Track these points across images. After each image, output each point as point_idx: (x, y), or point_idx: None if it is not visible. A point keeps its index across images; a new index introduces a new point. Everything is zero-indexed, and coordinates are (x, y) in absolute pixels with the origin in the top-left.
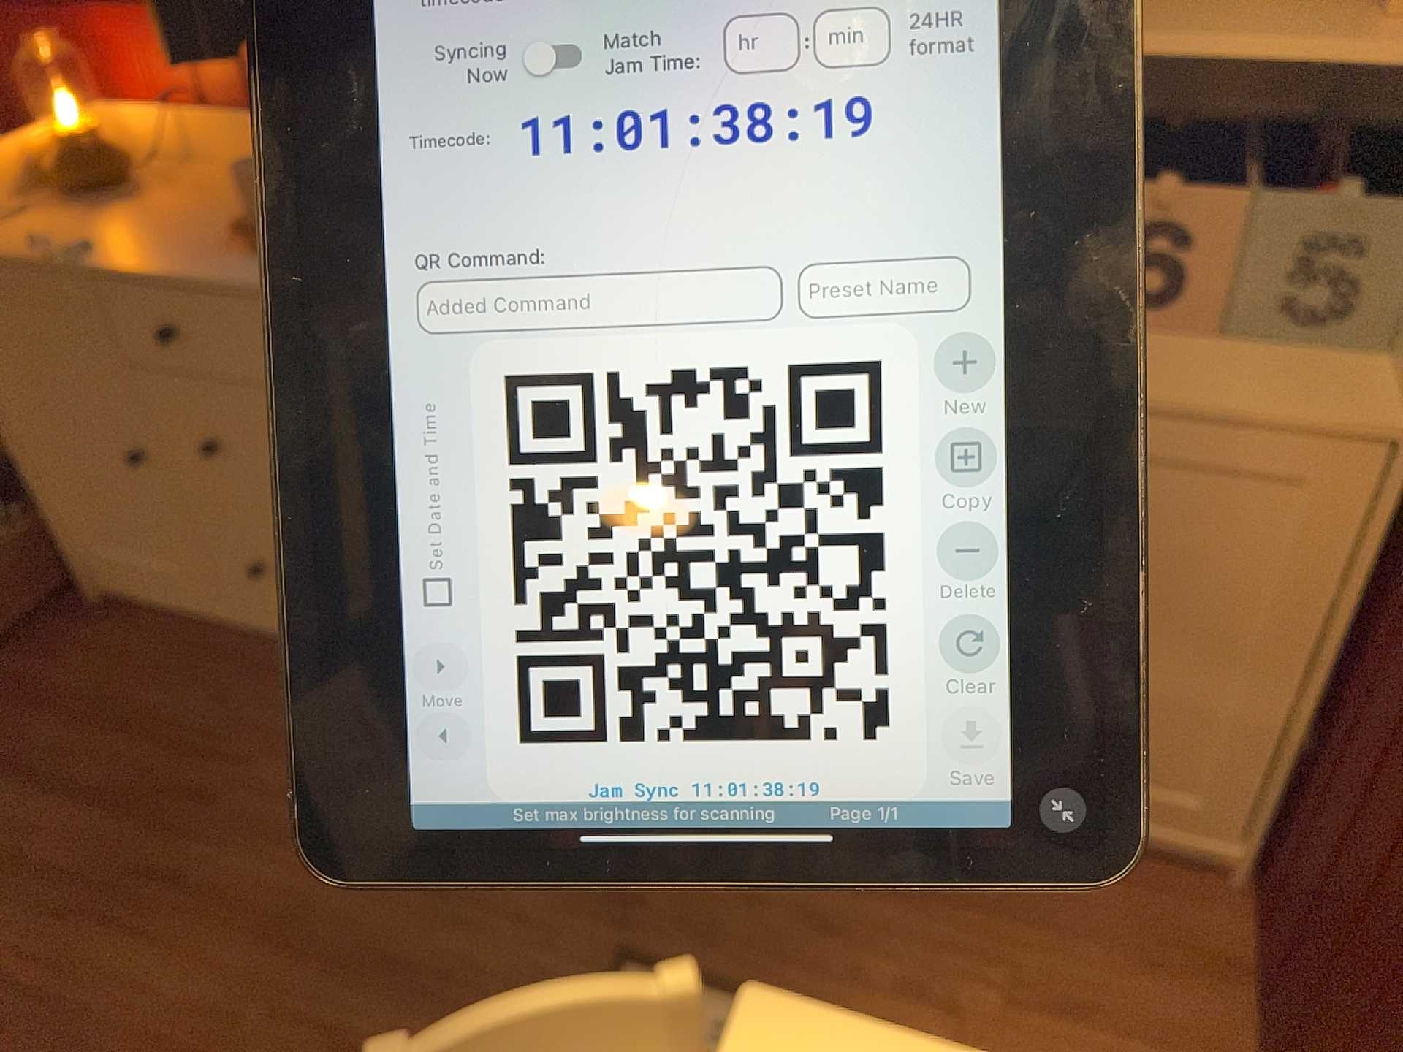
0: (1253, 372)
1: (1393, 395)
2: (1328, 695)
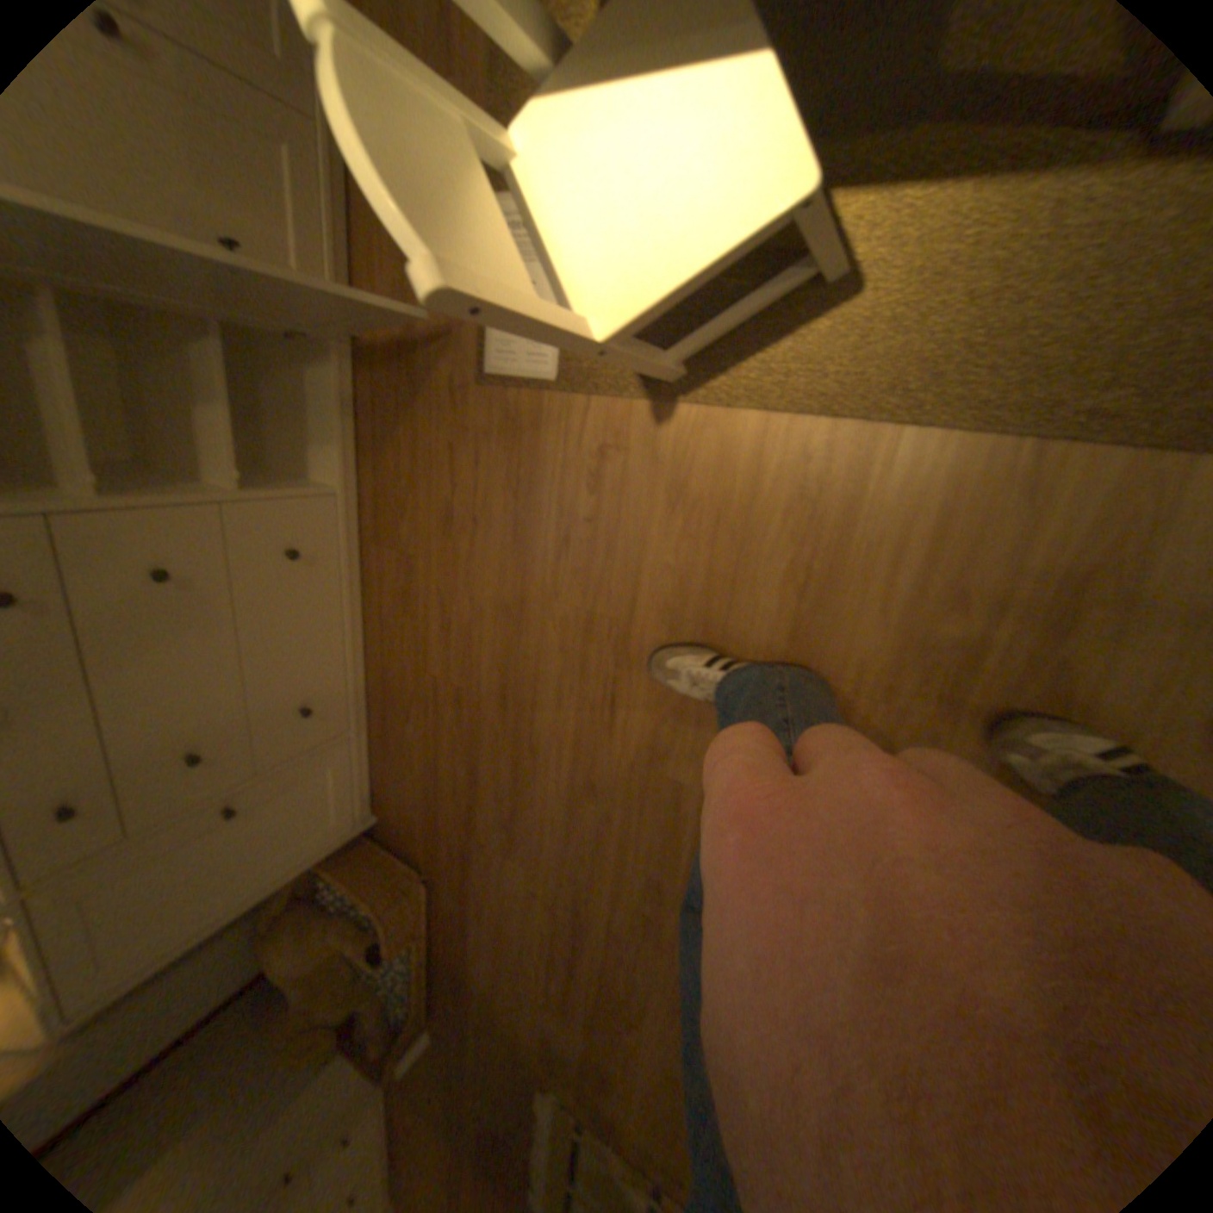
0: None
1: None
2: None
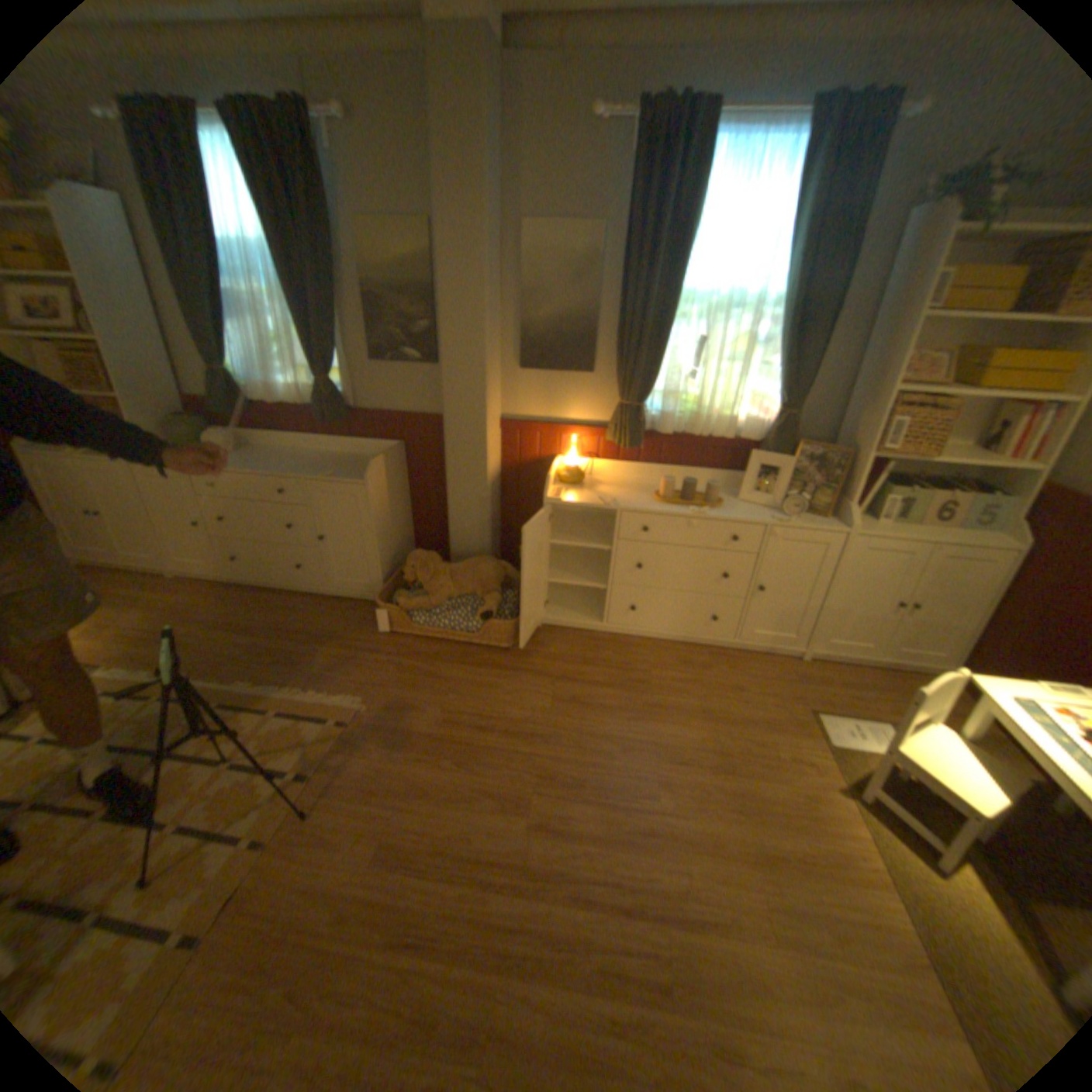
0: (977, 535)
1: (1016, 540)
2: (994, 618)
